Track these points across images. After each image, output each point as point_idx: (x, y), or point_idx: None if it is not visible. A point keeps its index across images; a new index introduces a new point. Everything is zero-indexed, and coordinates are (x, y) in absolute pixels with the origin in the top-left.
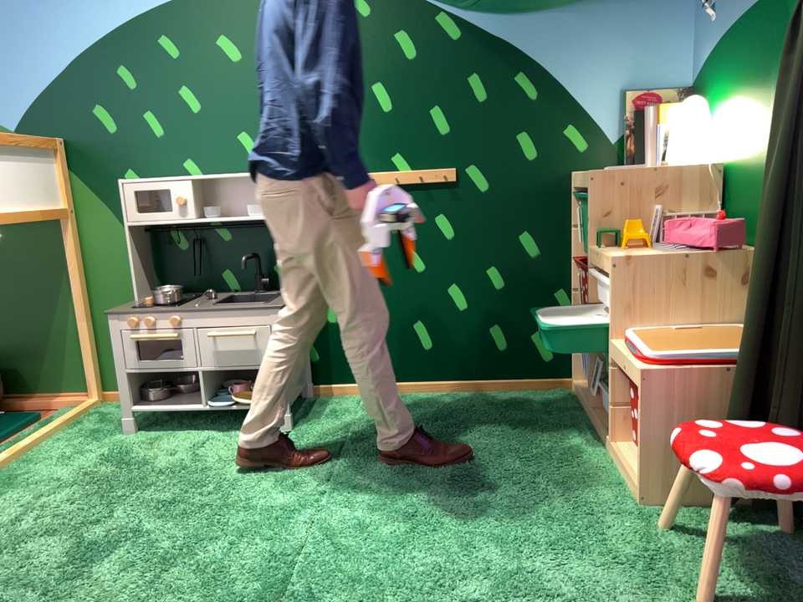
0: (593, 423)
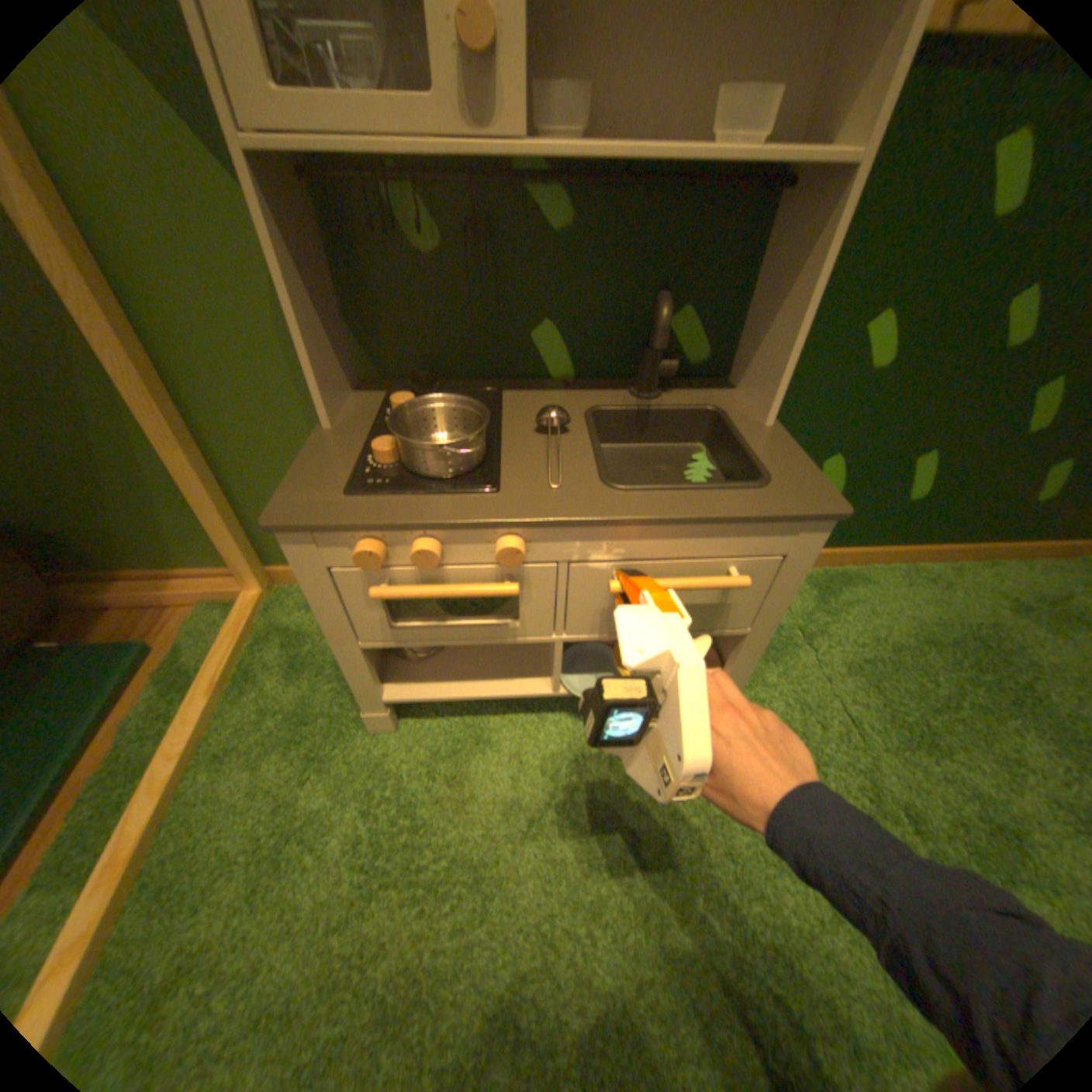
0: None
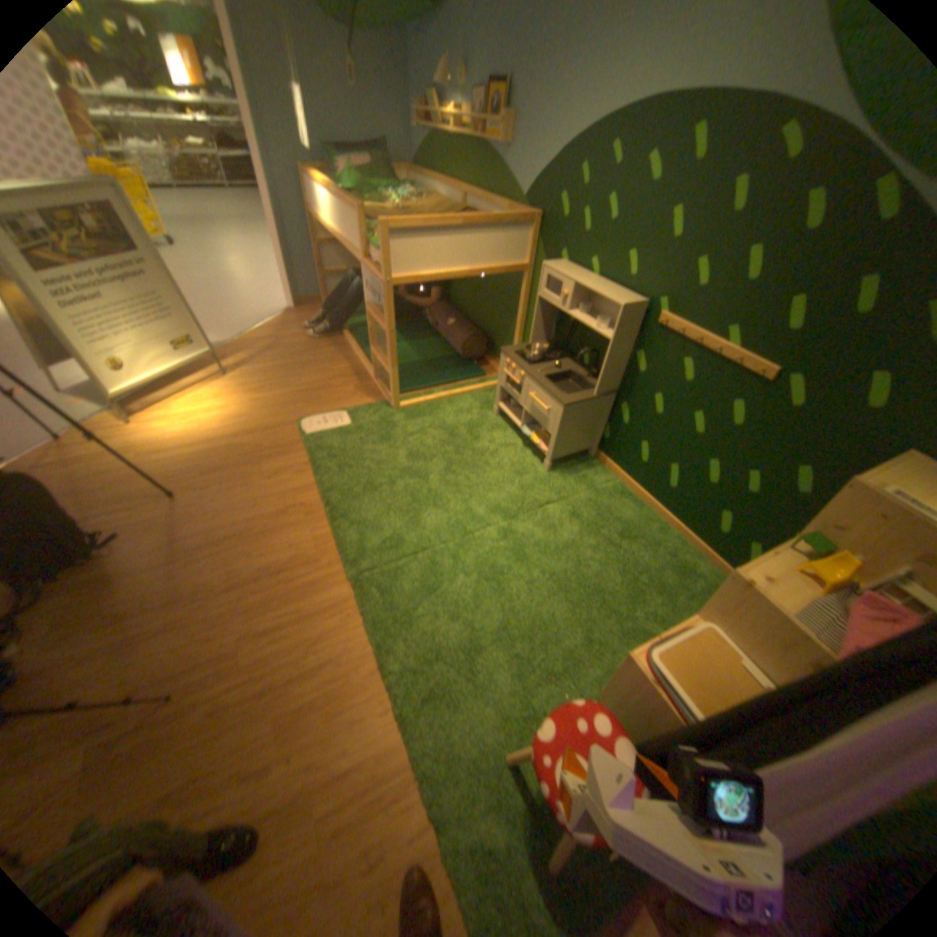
0: None
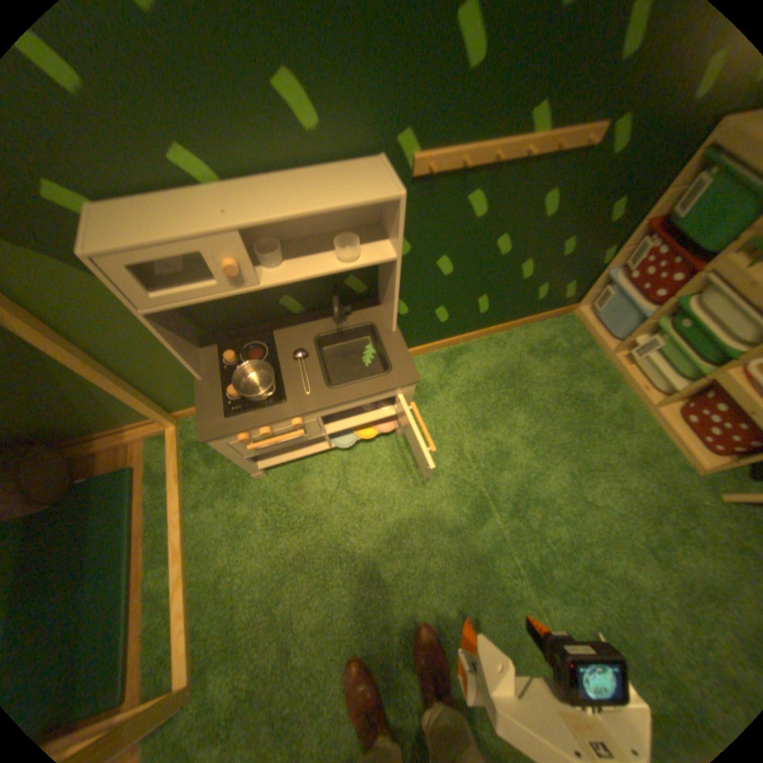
0: (618, 368)
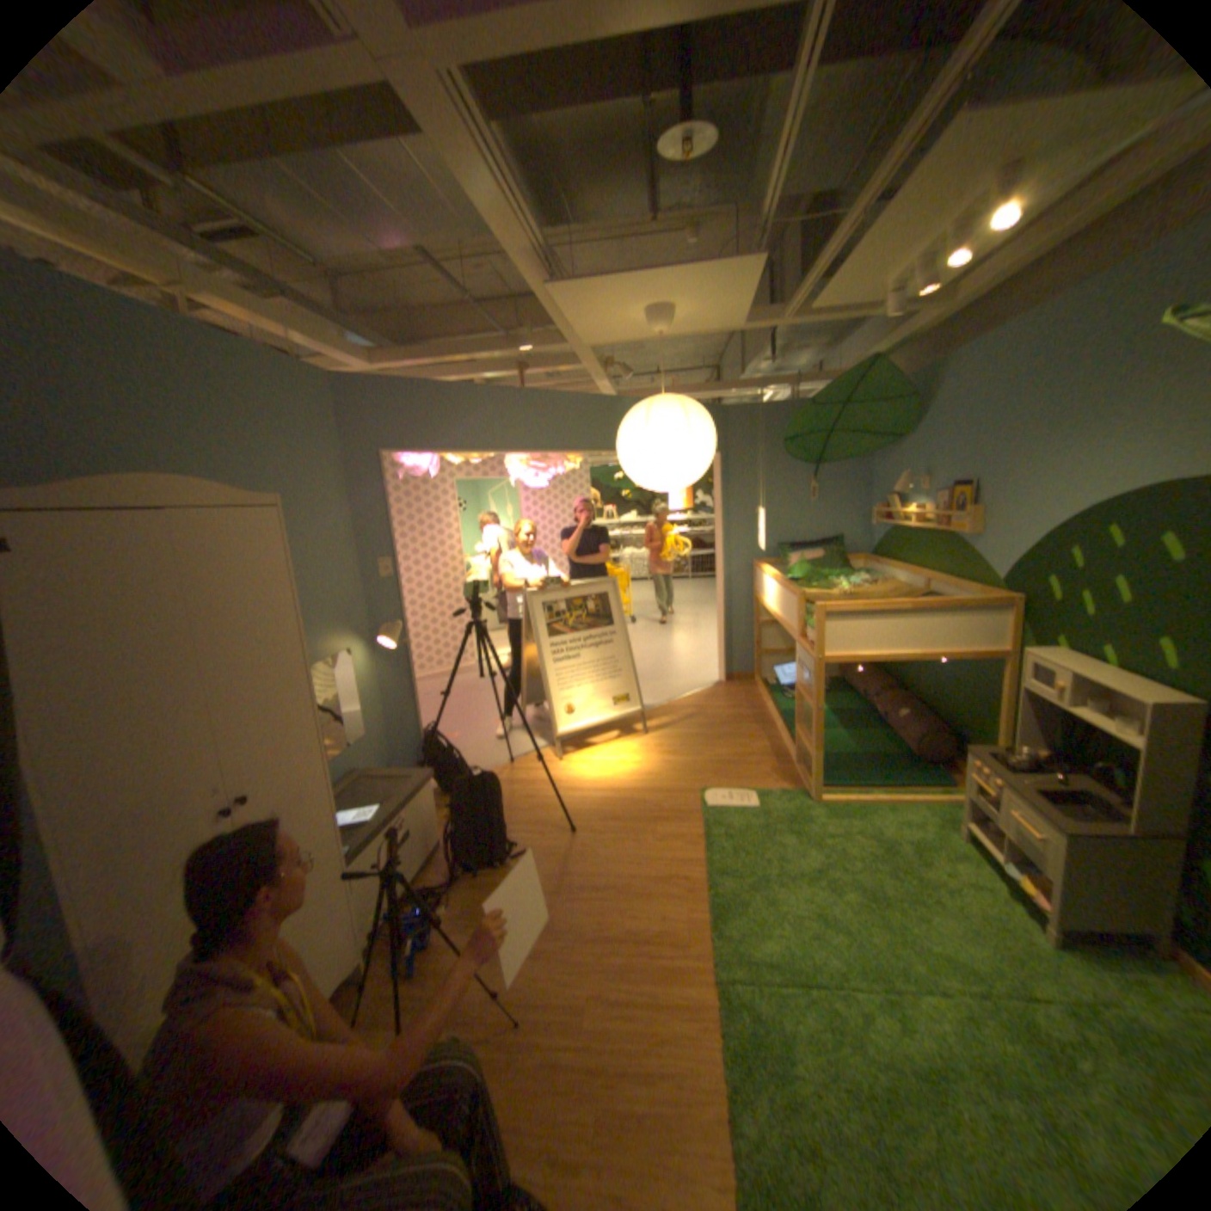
0: None
